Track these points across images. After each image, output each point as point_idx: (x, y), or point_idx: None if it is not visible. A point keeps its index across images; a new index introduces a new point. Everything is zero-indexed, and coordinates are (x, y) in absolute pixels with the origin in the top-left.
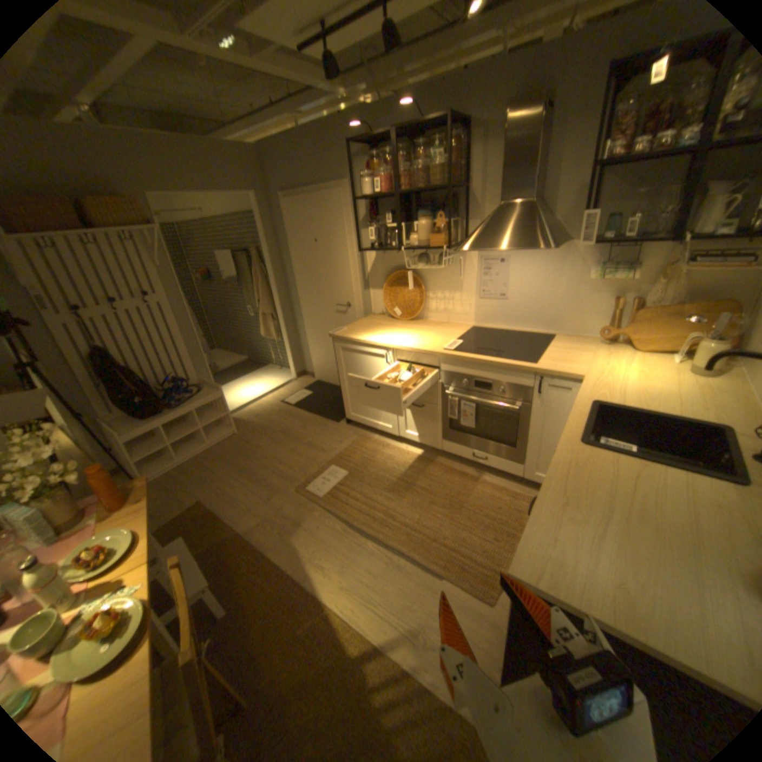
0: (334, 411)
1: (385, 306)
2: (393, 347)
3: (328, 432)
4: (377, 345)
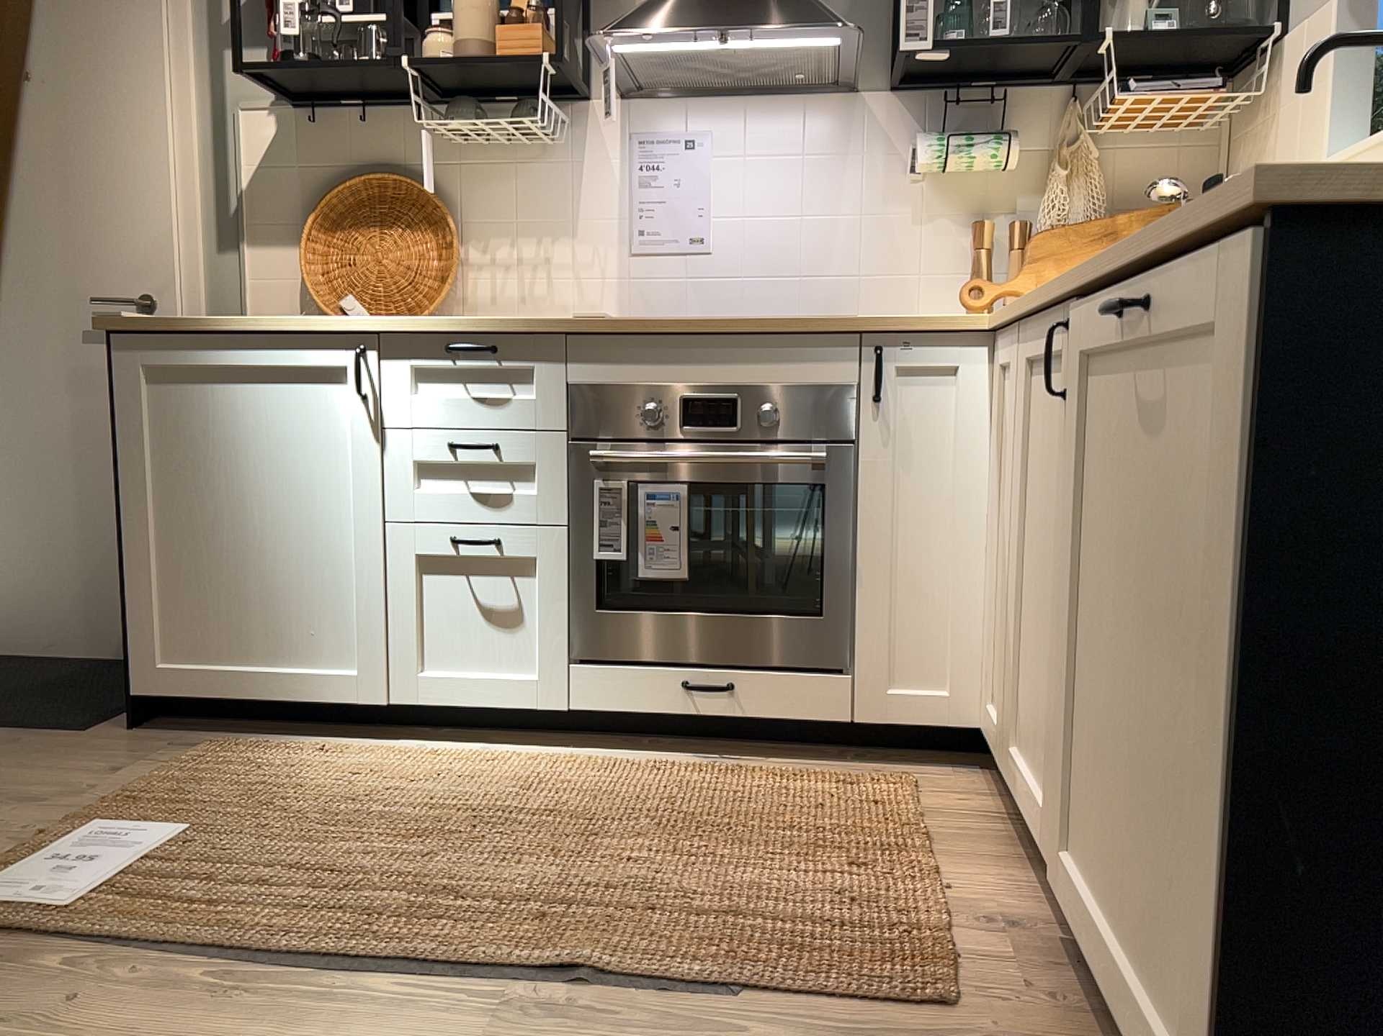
0: (54, 709)
1: (309, 291)
2: (390, 327)
3: (42, 758)
4: (319, 334)
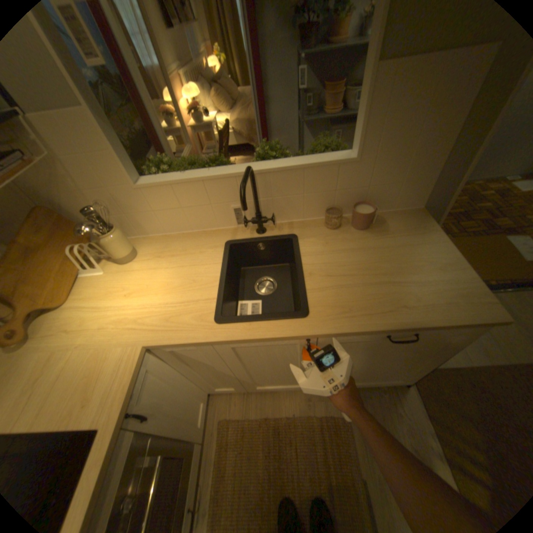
0: None
1: None
2: None
3: None
4: None
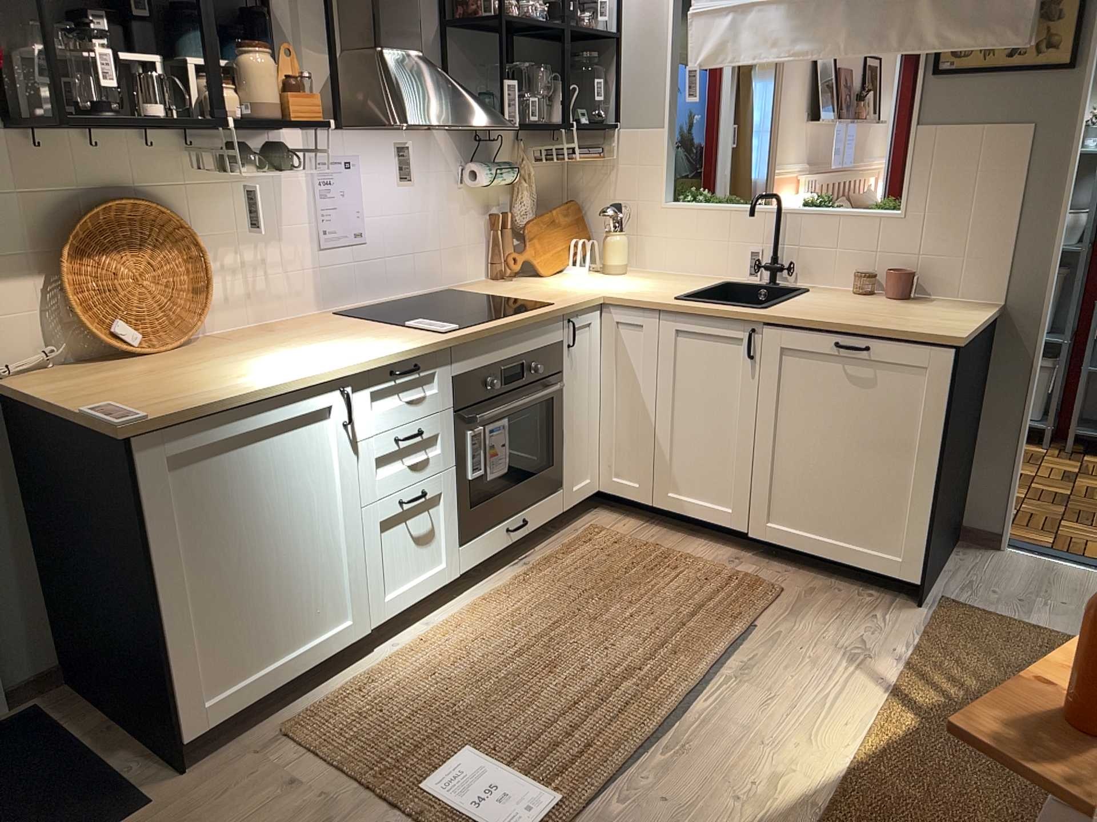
0: None
1: (90, 326)
2: (361, 368)
3: None
4: (313, 386)
